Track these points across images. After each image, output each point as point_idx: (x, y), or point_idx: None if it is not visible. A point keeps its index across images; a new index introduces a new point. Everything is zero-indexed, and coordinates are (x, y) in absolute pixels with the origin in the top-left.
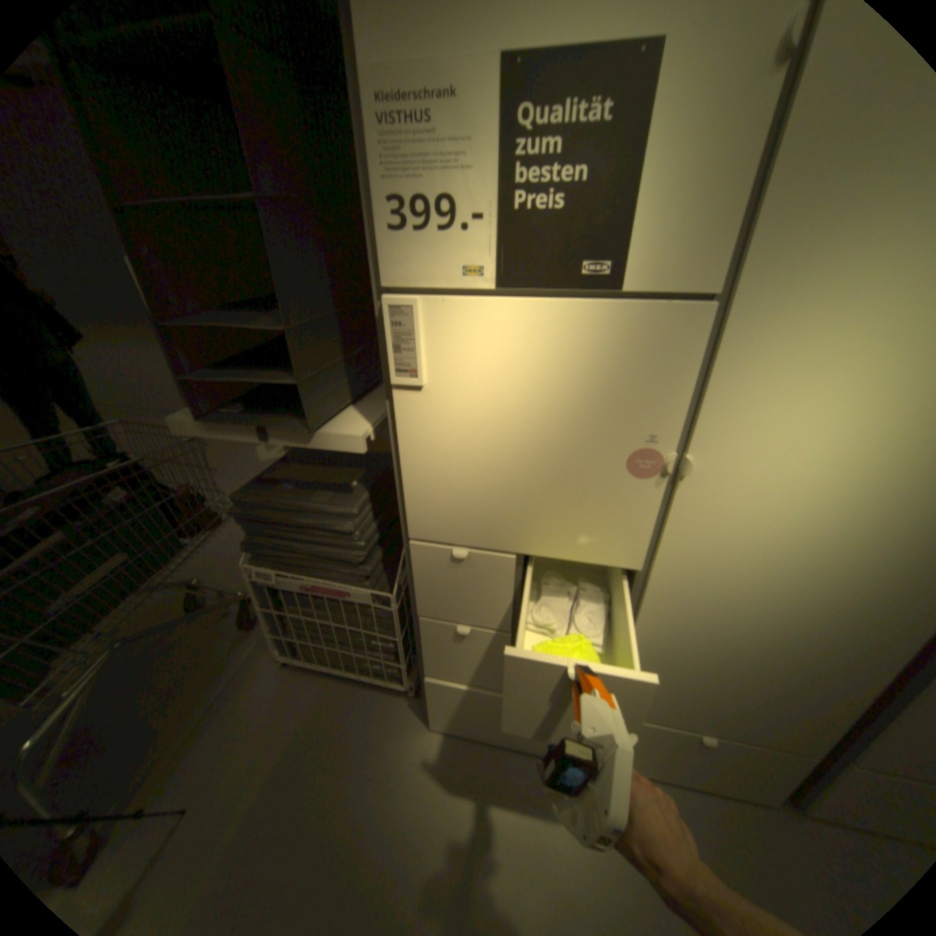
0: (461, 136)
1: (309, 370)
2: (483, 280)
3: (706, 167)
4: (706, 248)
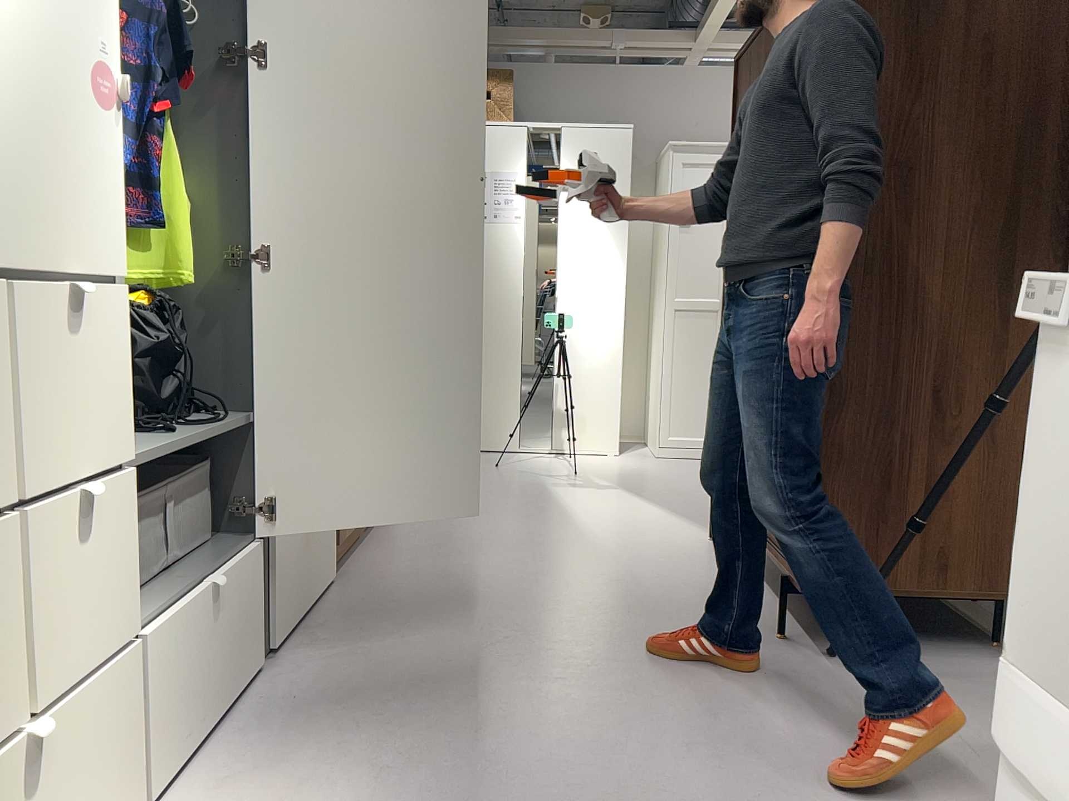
0: None
1: None
2: None
3: None
4: None
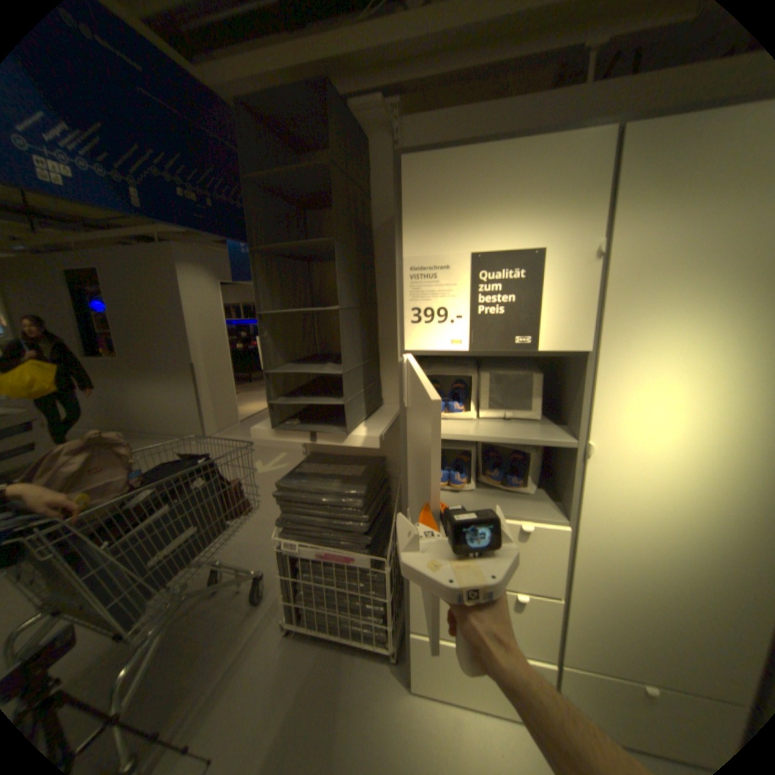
0: (451, 284)
1: (349, 396)
2: (461, 347)
3: (573, 296)
4: (579, 330)
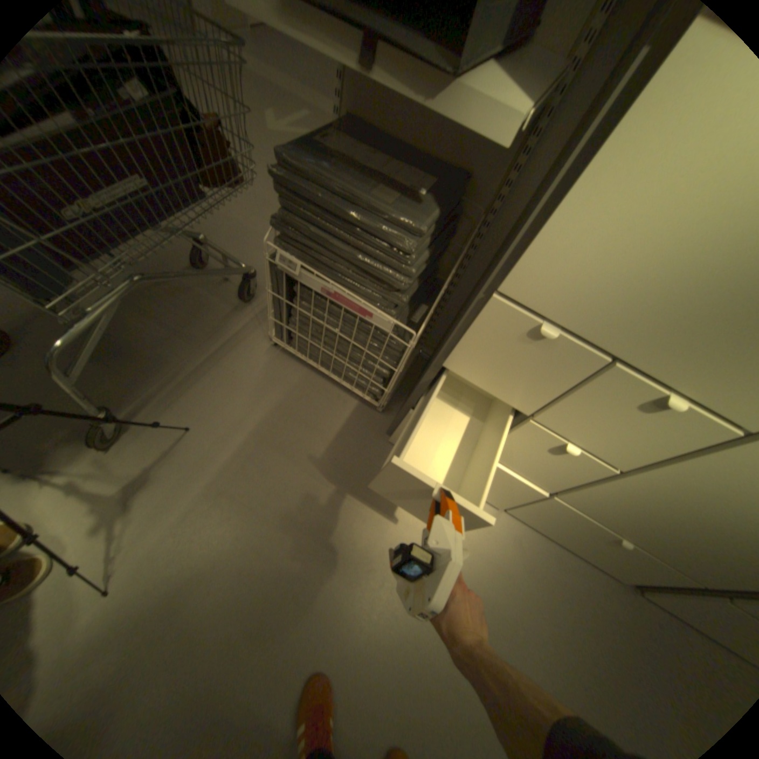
0: None
1: None
2: None
3: None
4: None
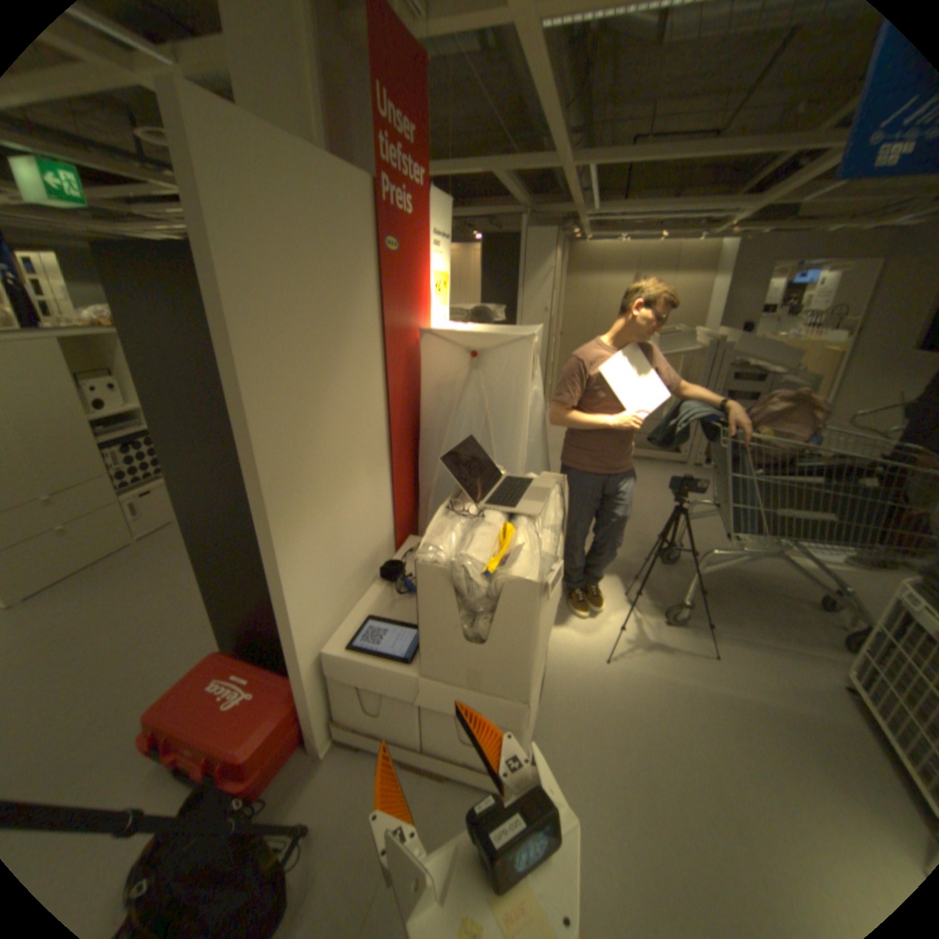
0: None
1: None
2: None
3: None
4: None
